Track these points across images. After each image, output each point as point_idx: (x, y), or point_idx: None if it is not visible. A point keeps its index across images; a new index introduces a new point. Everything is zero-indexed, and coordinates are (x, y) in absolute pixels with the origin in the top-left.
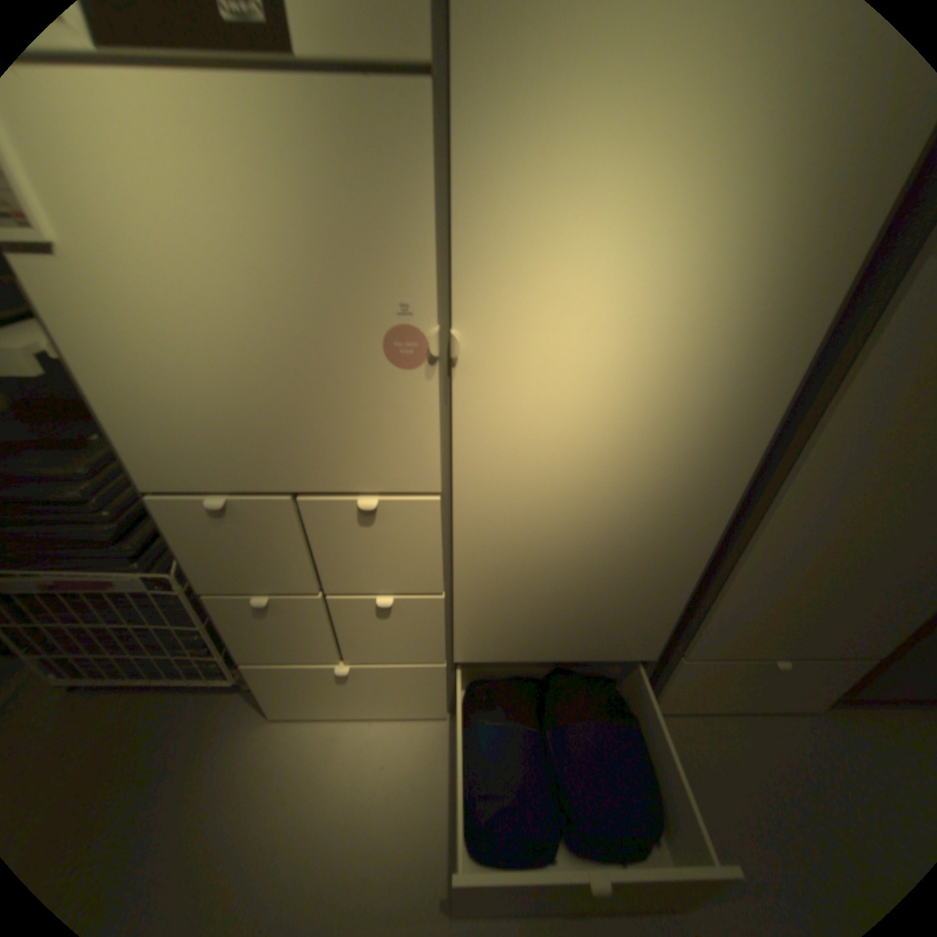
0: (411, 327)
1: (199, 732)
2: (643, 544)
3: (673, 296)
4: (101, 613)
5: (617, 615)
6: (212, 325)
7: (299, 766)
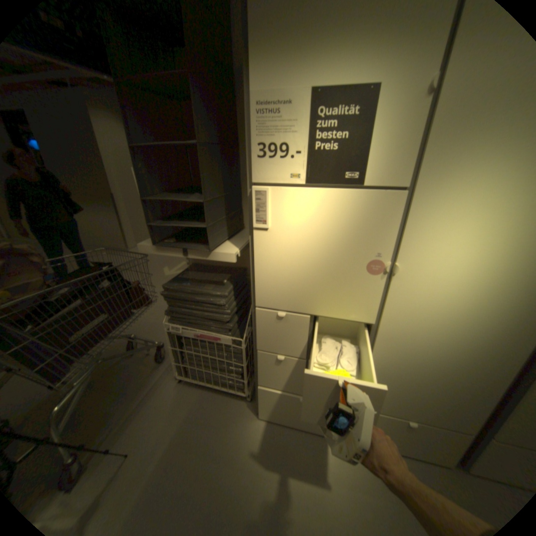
0: (380, 262)
1: (229, 415)
2: (473, 365)
3: (497, 260)
4: (209, 351)
5: (454, 402)
6: (307, 255)
7: (273, 444)
